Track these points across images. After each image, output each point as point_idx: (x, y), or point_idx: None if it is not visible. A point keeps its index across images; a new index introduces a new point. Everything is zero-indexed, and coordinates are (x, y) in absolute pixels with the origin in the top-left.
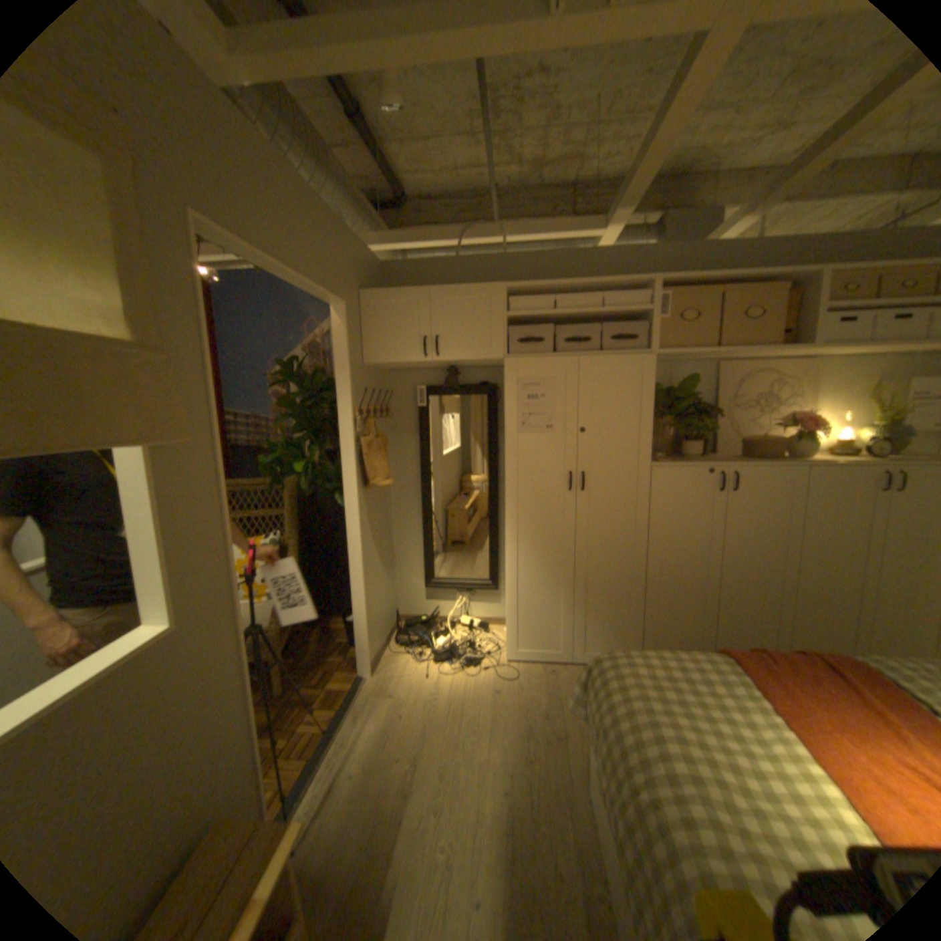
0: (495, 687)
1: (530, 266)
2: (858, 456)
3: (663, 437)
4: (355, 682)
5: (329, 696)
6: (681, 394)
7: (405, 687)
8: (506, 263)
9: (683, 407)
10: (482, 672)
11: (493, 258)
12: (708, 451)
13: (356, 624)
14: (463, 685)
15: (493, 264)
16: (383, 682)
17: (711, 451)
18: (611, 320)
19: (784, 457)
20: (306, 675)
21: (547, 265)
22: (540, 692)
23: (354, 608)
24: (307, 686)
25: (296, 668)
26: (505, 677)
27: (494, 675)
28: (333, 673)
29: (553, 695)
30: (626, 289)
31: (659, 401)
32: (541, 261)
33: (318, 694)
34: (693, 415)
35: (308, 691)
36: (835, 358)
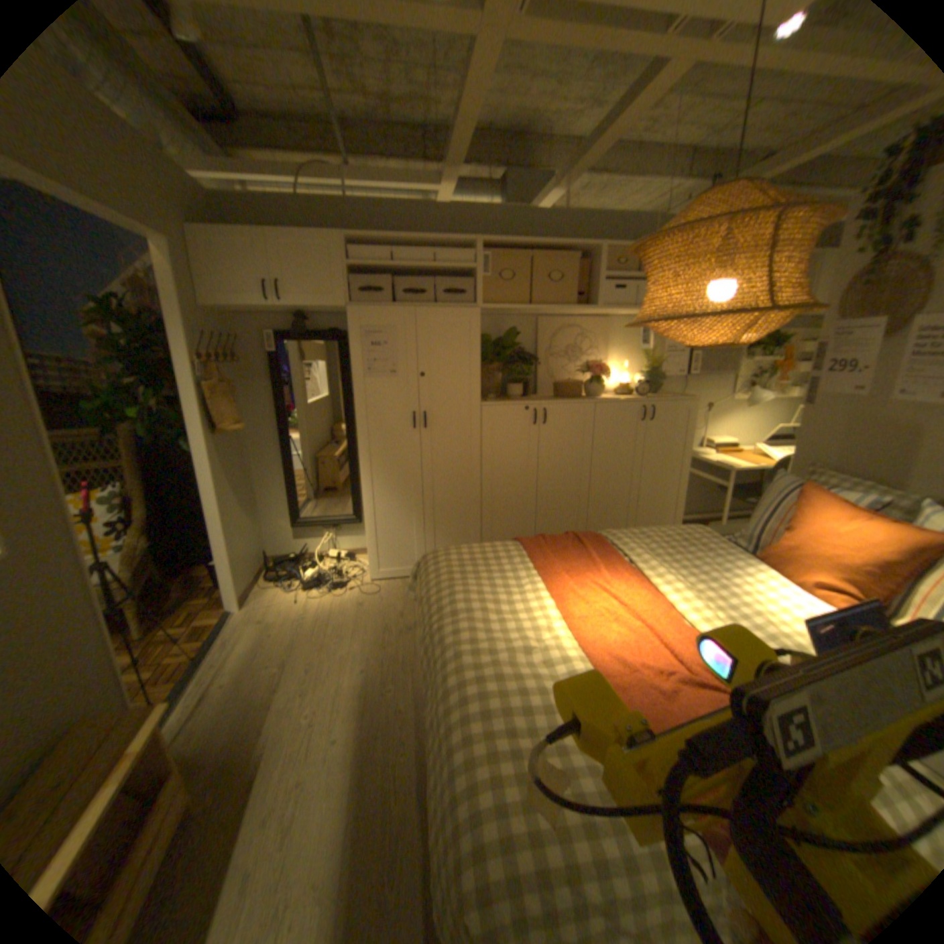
0: (358, 602)
1: (370, 215)
2: (631, 395)
3: (496, 382)
4: (223, 617)
5: (195, 632)
6: (509, 344)
7: (273, 613)
8: (346, 209)
9: (509, 356)
10: (348, 592)
11: (333, 202)
12: (531, 393)
13: (217, 564)
14: (329, 604)
15: (334, 208)
16: (252, 613)
17: (533, 394)
18: (445, 275)
19: (582, 397)
20: (168, 619)
21: (387, 216)
22: (396, 599)
23: (214, 549)
24: (171, 627)
25: (156, 615)
26: (368, 593)
27: (358, 592)
28: (199, 613)
29: (407, 600)
30: (455, 247)
31: (490, 350)
32: (381, 210)
33: (183, 632)
34: (518, 363)
35: (172, 631)
36: (620, 318)
